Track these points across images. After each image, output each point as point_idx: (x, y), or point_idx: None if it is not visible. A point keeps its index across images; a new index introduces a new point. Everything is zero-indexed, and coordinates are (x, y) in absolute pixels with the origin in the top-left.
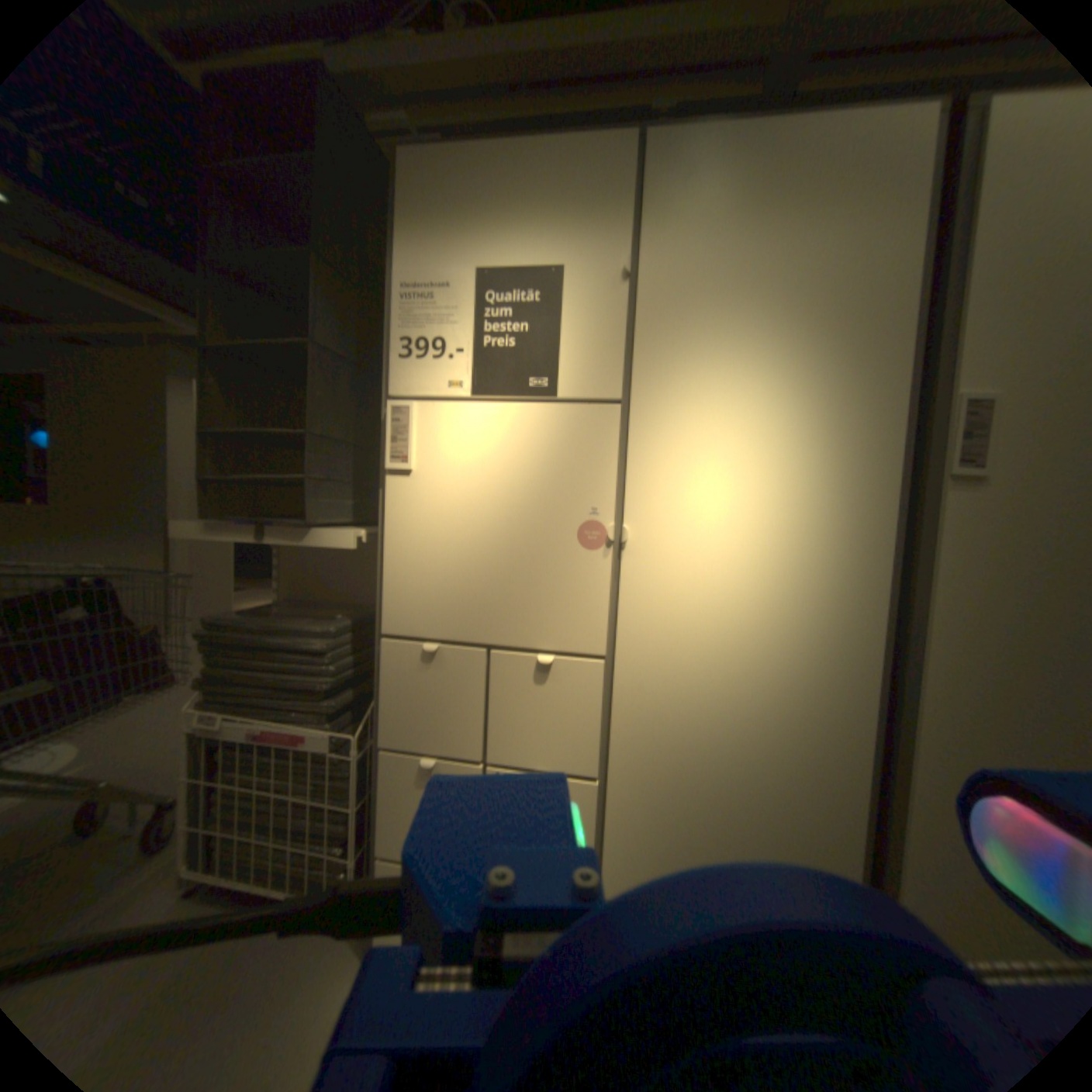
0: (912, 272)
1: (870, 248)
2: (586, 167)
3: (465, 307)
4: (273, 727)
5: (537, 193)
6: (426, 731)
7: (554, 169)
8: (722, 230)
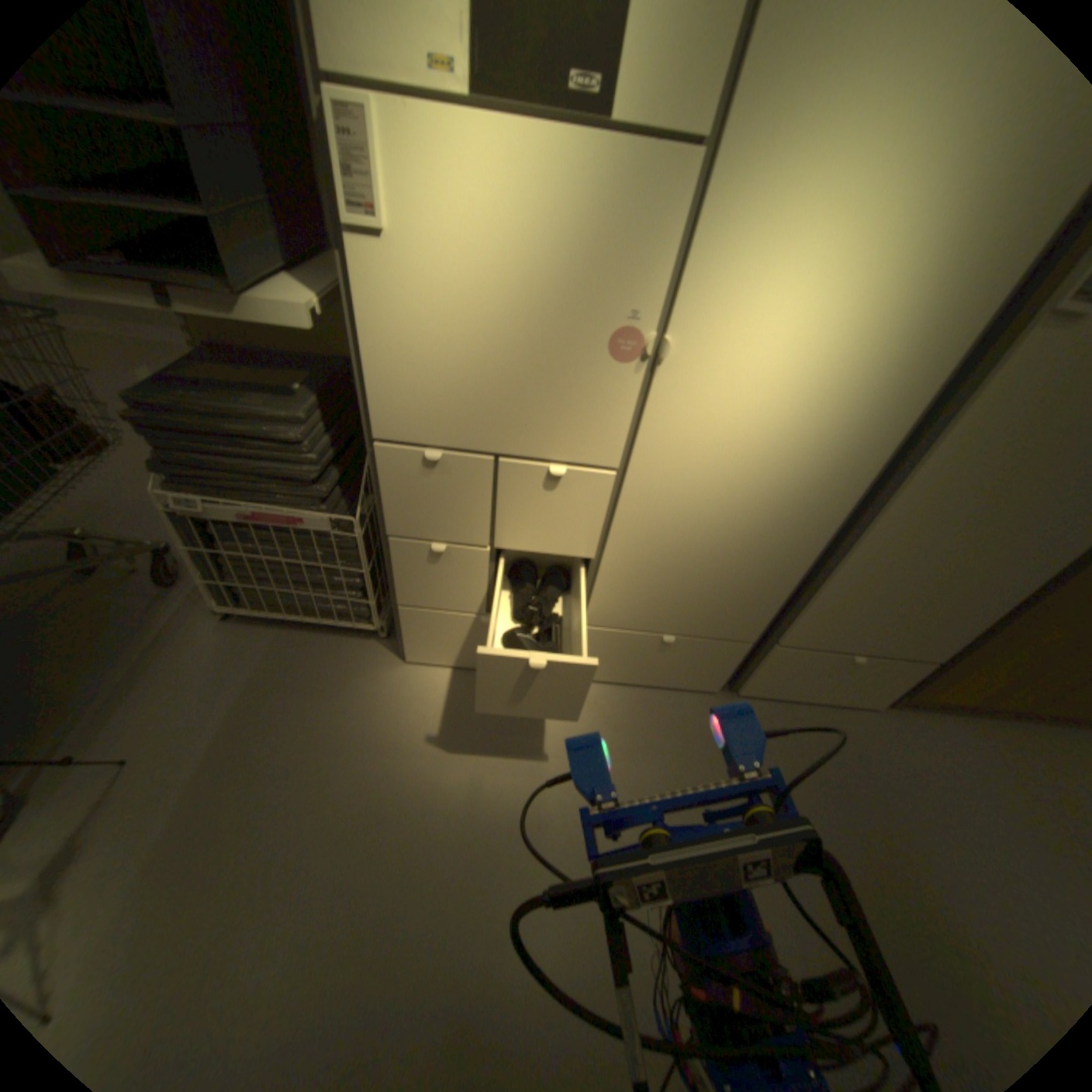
0: None
1: None
2: None
3: None
4: (266, 506)
5: None
6: (435, 522)
7: None
8: None
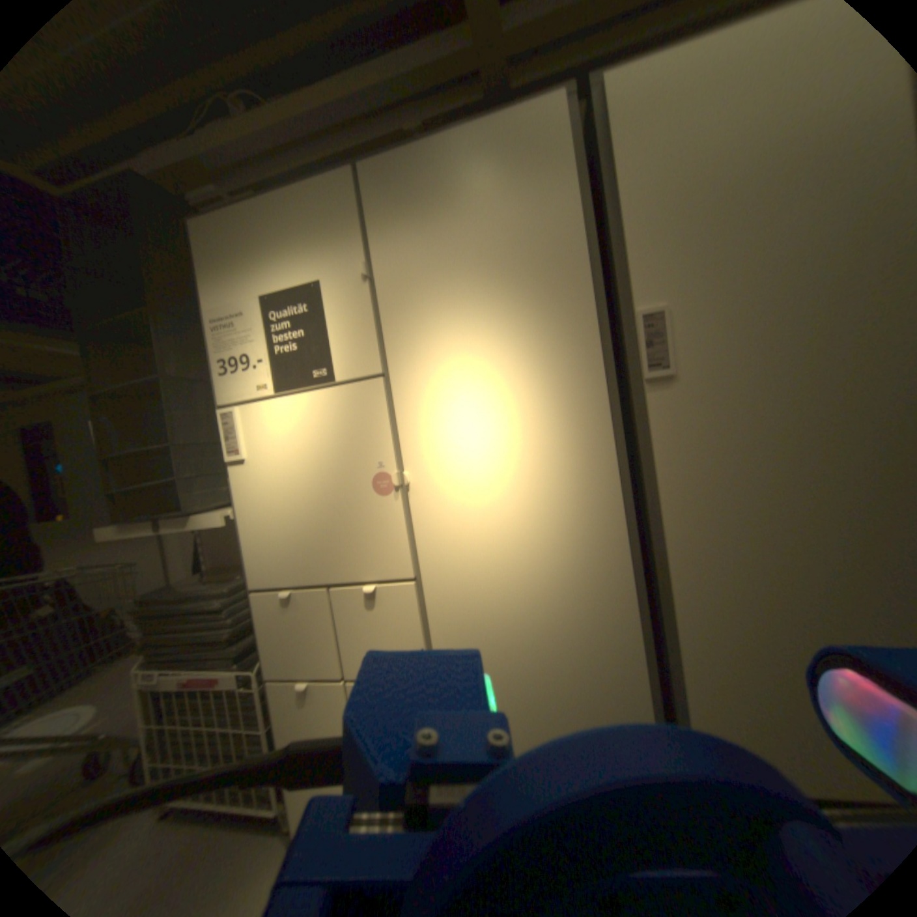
0: (575, 222)
1: (538, 211)
2: (317, 202)
3: (256, 327)
4: (198, 674)
5: (287, 230)
6: (297, 660)
7: (295, 209)
8: (425, 225)
